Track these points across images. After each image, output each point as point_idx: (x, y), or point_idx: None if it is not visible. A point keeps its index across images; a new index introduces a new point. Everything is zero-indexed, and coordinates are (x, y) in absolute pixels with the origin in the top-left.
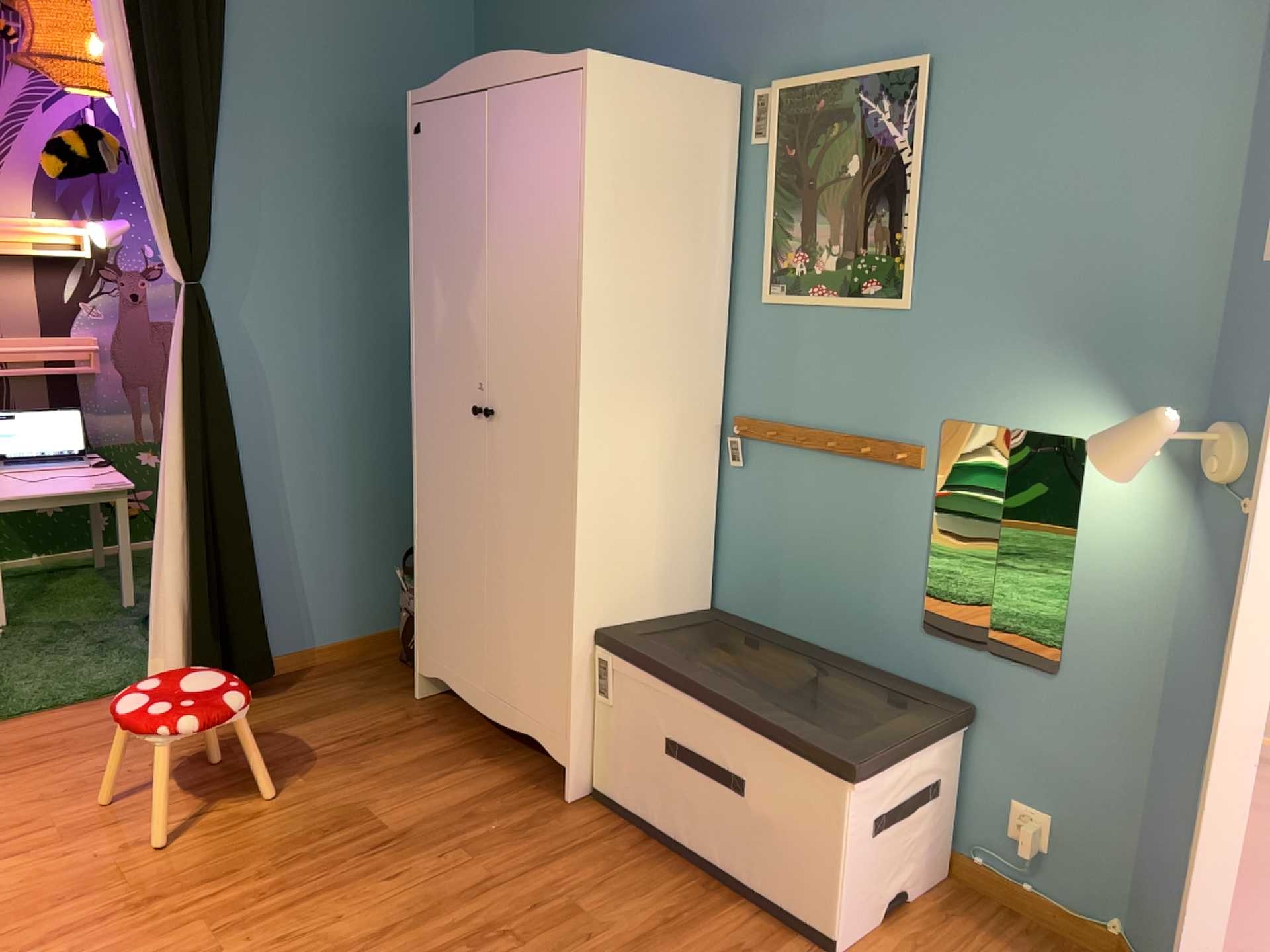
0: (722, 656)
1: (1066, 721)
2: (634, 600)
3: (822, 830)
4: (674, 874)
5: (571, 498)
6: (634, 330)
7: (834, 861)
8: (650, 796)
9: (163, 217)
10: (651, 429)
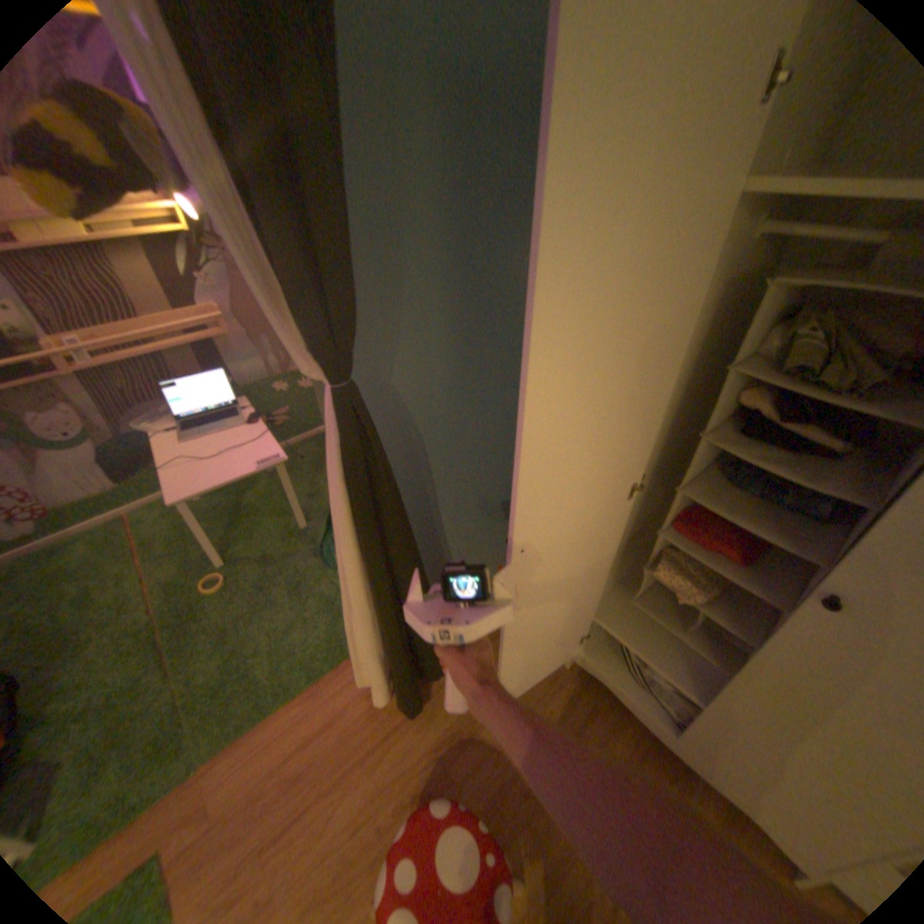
0: None
1: None
2: None
3: None
4: None
5: None
6: None
7: None
8: None
9: (273, 281)
10: None
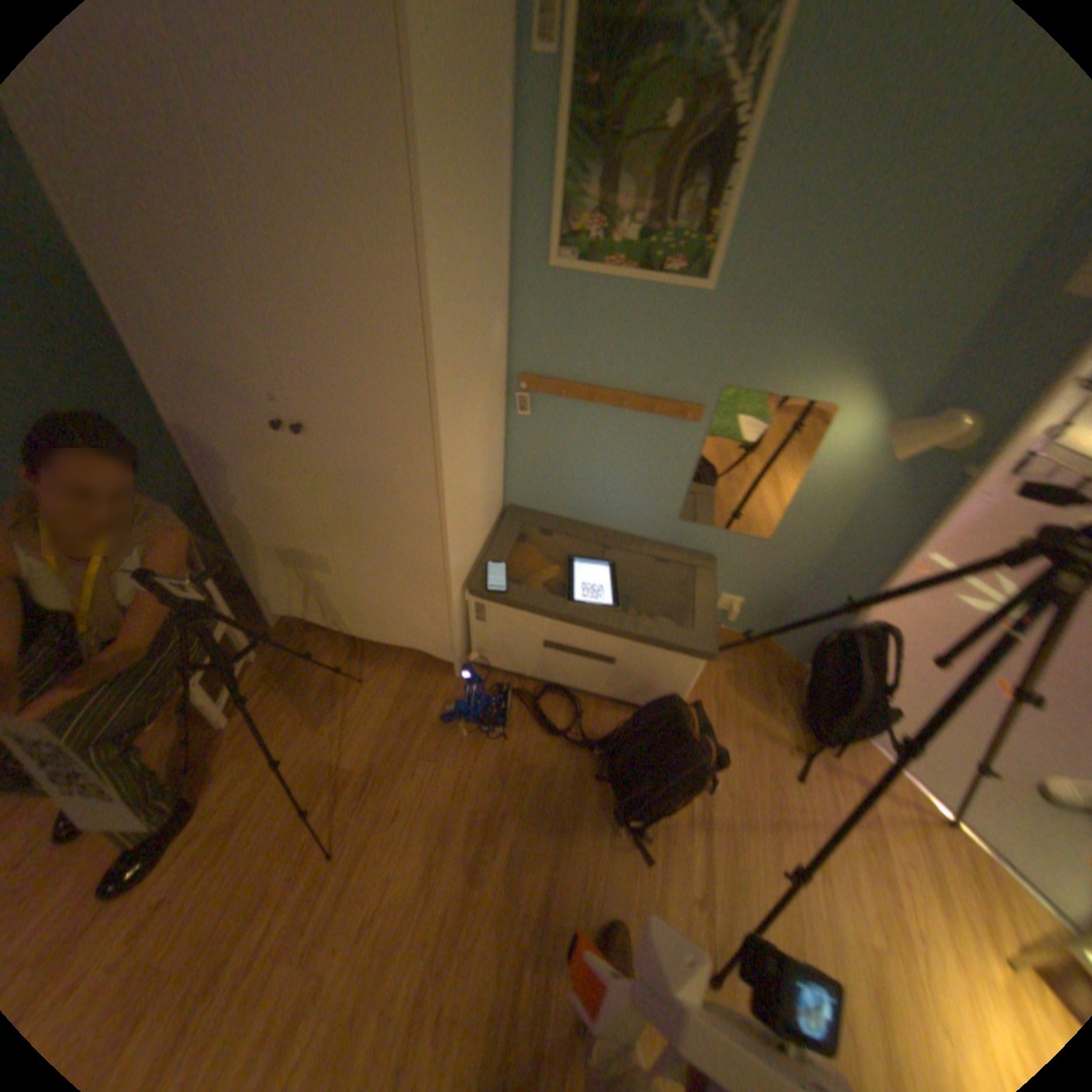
0: (542, 560)
1: (767, 560)
2: (476, 545)
3: (674, 678)
4: (558, 703)
5: (441, 512)
6: (465, 333)
7: (680, 688)
8: (526, 666)
9: None
10: (478, 418)
